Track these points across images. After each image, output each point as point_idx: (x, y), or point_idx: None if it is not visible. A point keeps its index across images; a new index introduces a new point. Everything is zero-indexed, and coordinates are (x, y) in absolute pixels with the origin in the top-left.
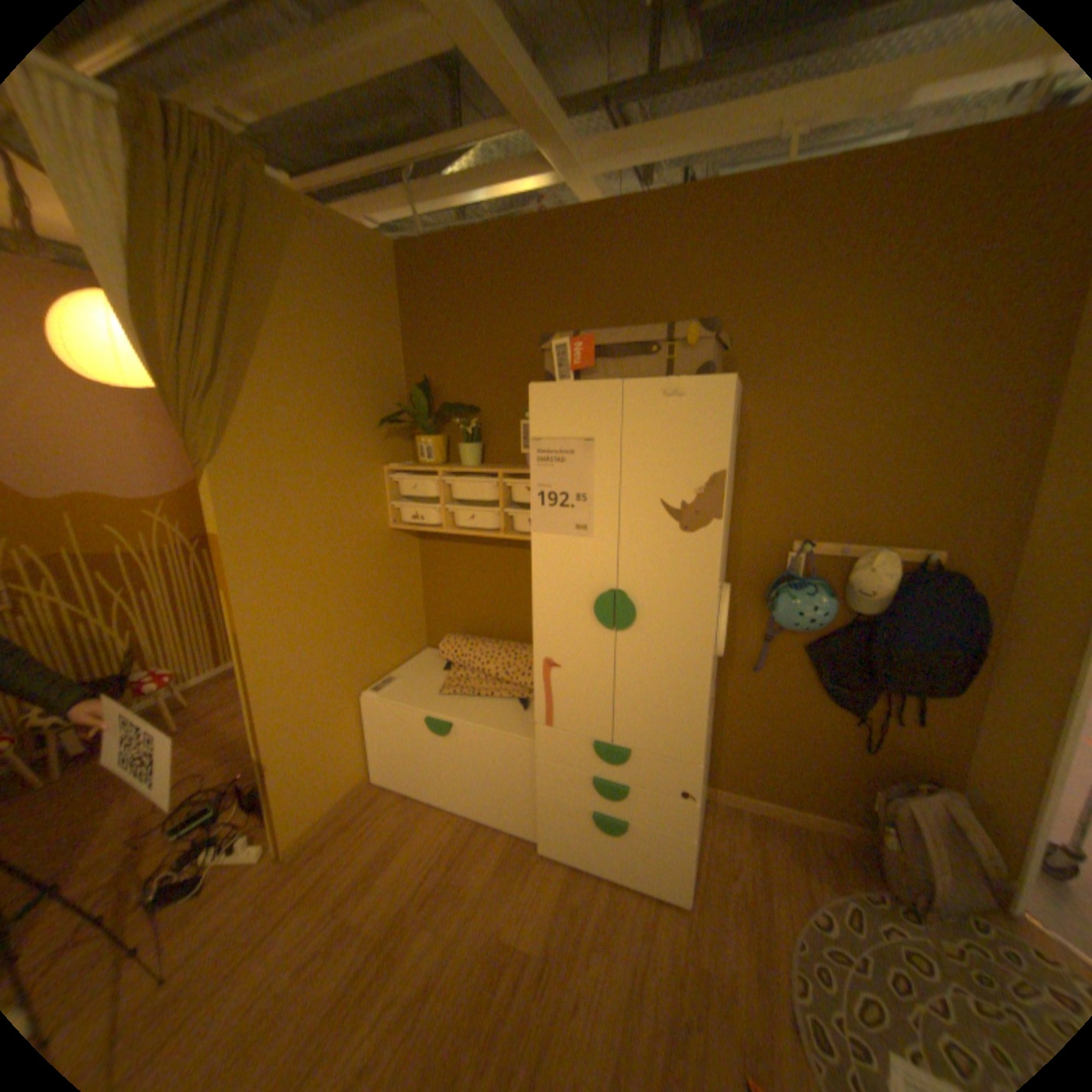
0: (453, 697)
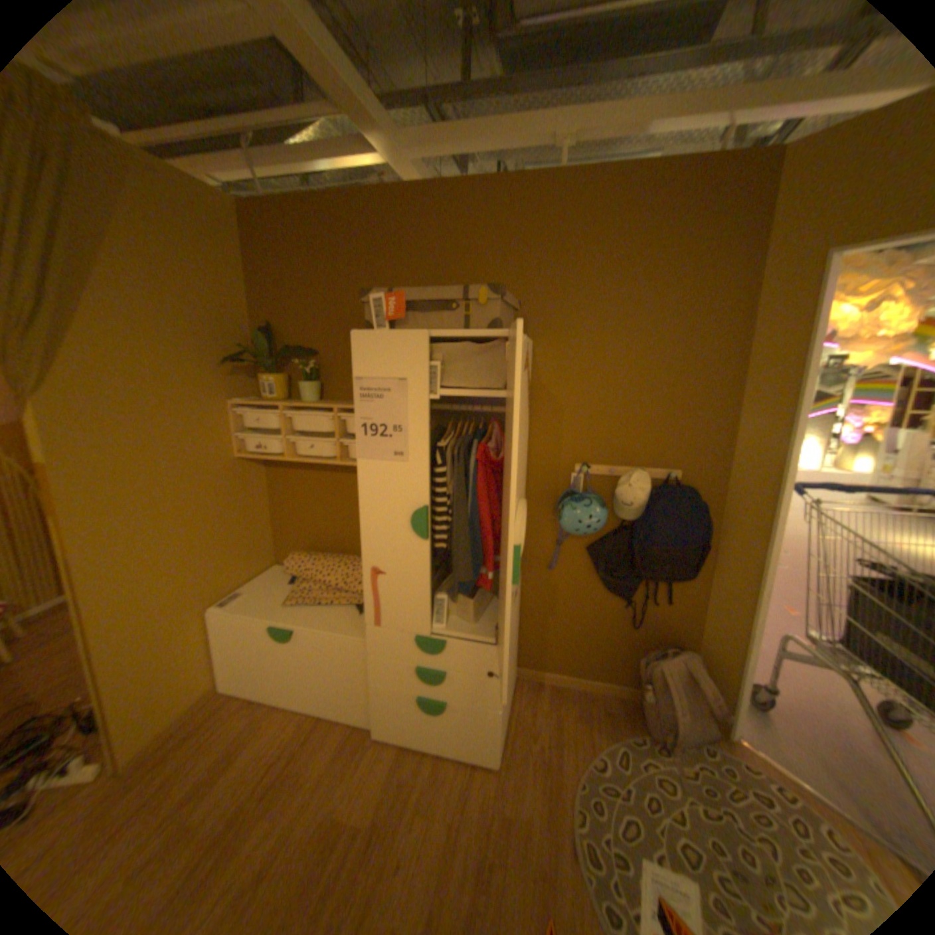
0: (295, 608)
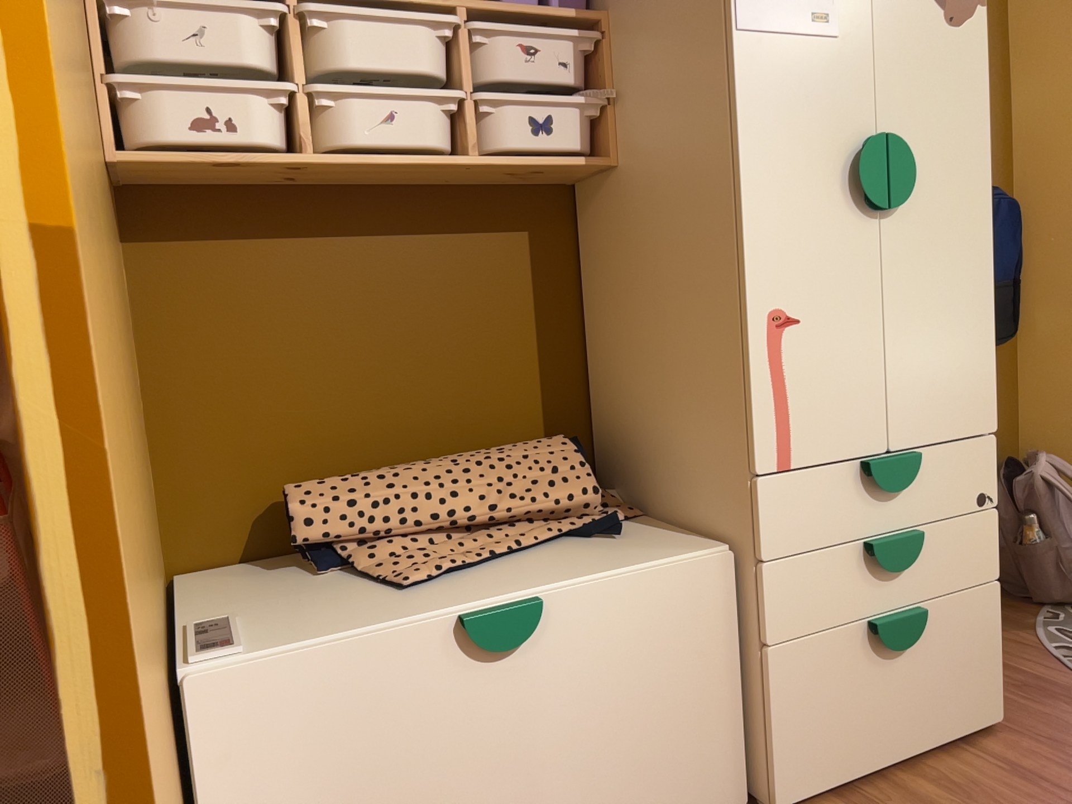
0: (443, 580)
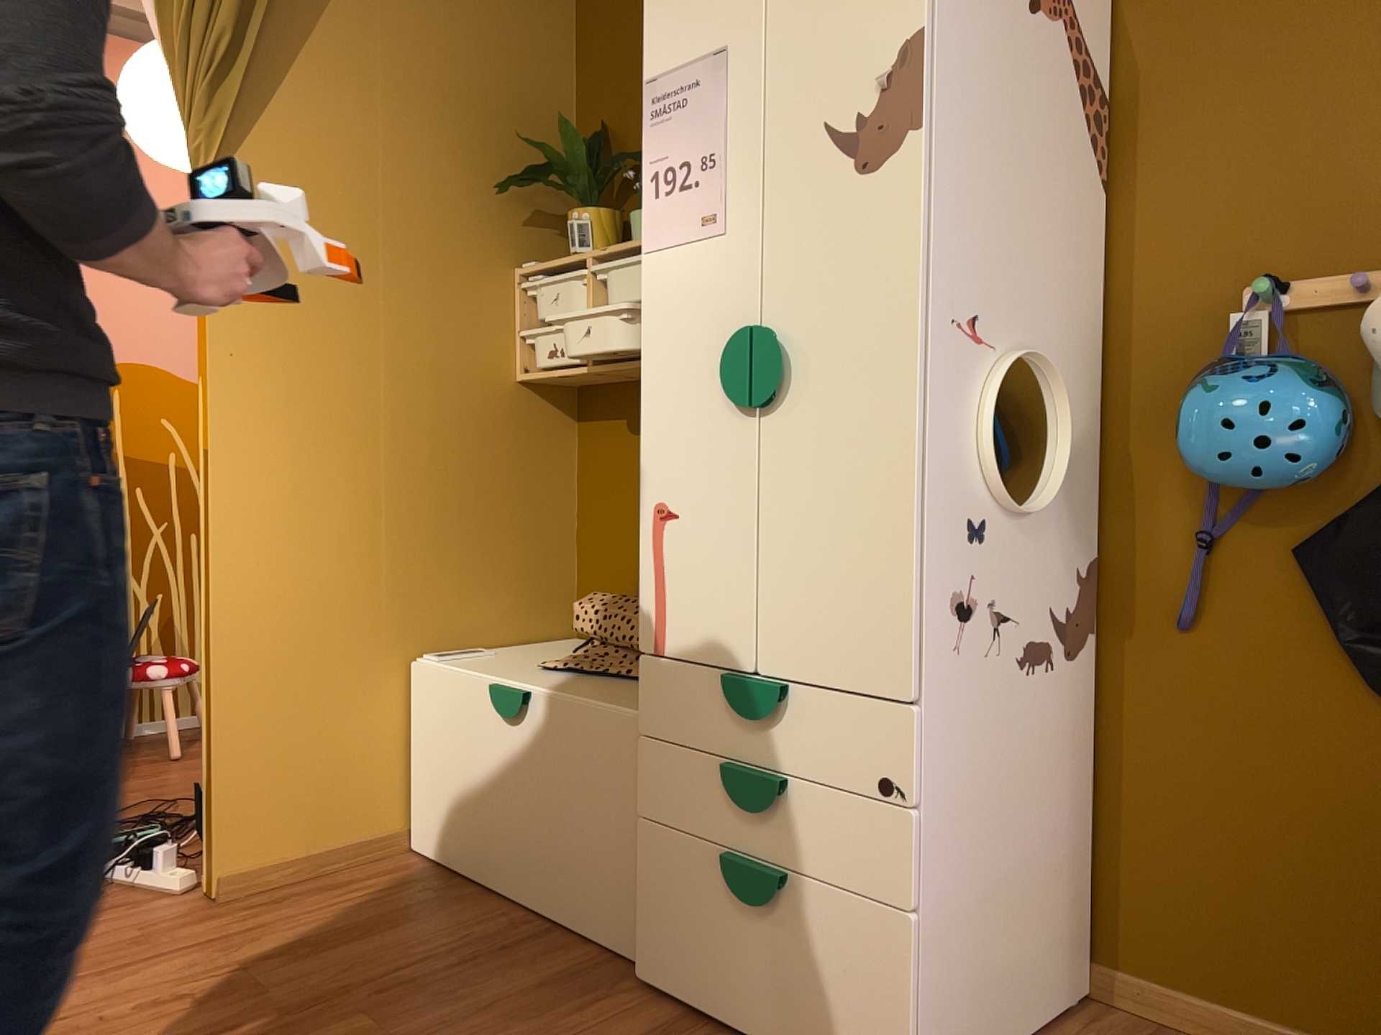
0: (559, 672)
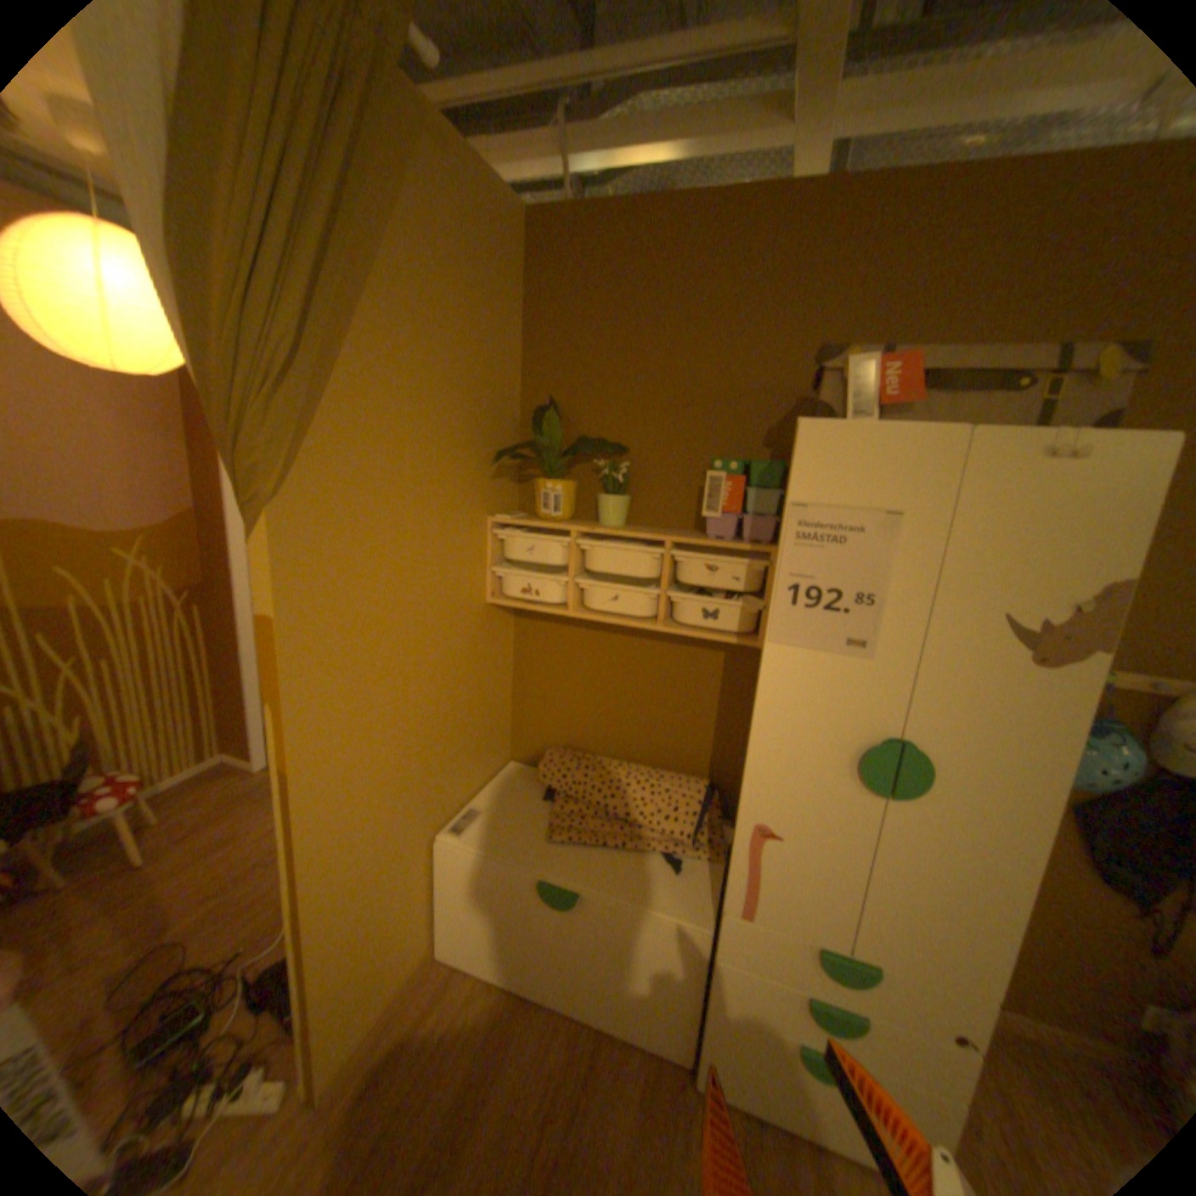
0: (568, 847)
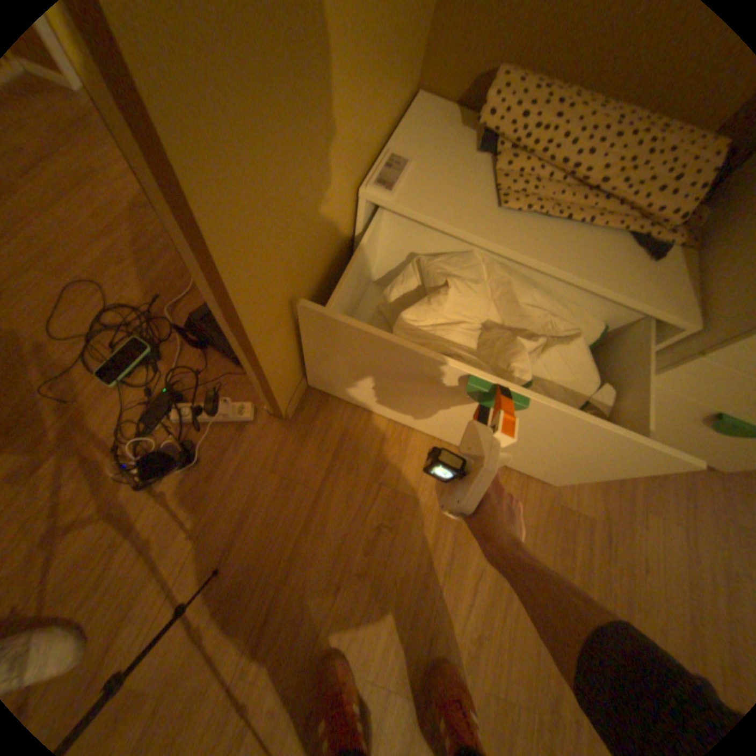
0: (526, 214)
